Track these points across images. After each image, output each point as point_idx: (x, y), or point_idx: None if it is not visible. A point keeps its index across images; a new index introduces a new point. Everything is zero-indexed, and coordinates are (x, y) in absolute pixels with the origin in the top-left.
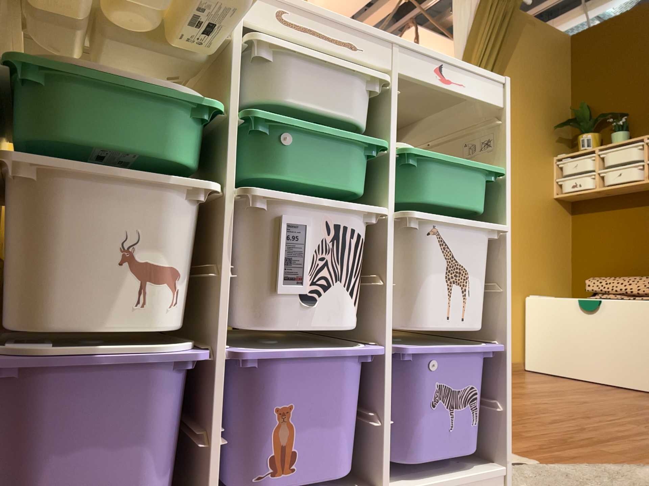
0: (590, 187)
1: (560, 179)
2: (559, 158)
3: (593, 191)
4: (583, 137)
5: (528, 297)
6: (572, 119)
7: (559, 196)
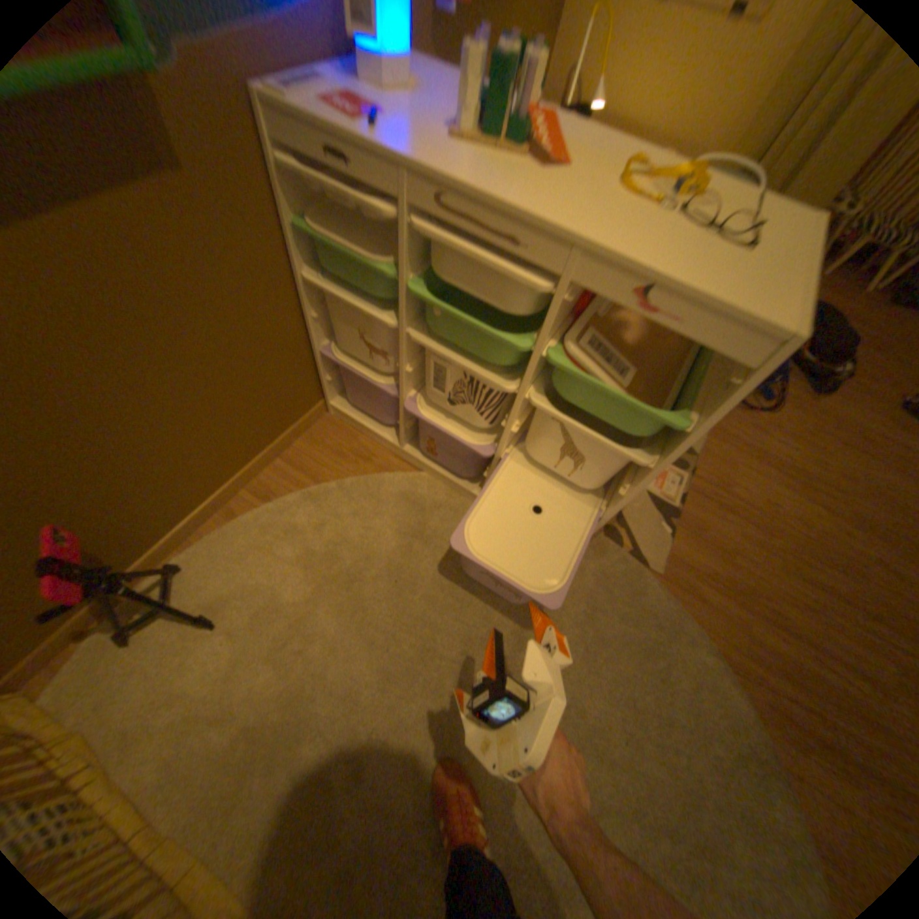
0: None
1: None
2: None
3: None
4: None
5: None
6: None
7: None
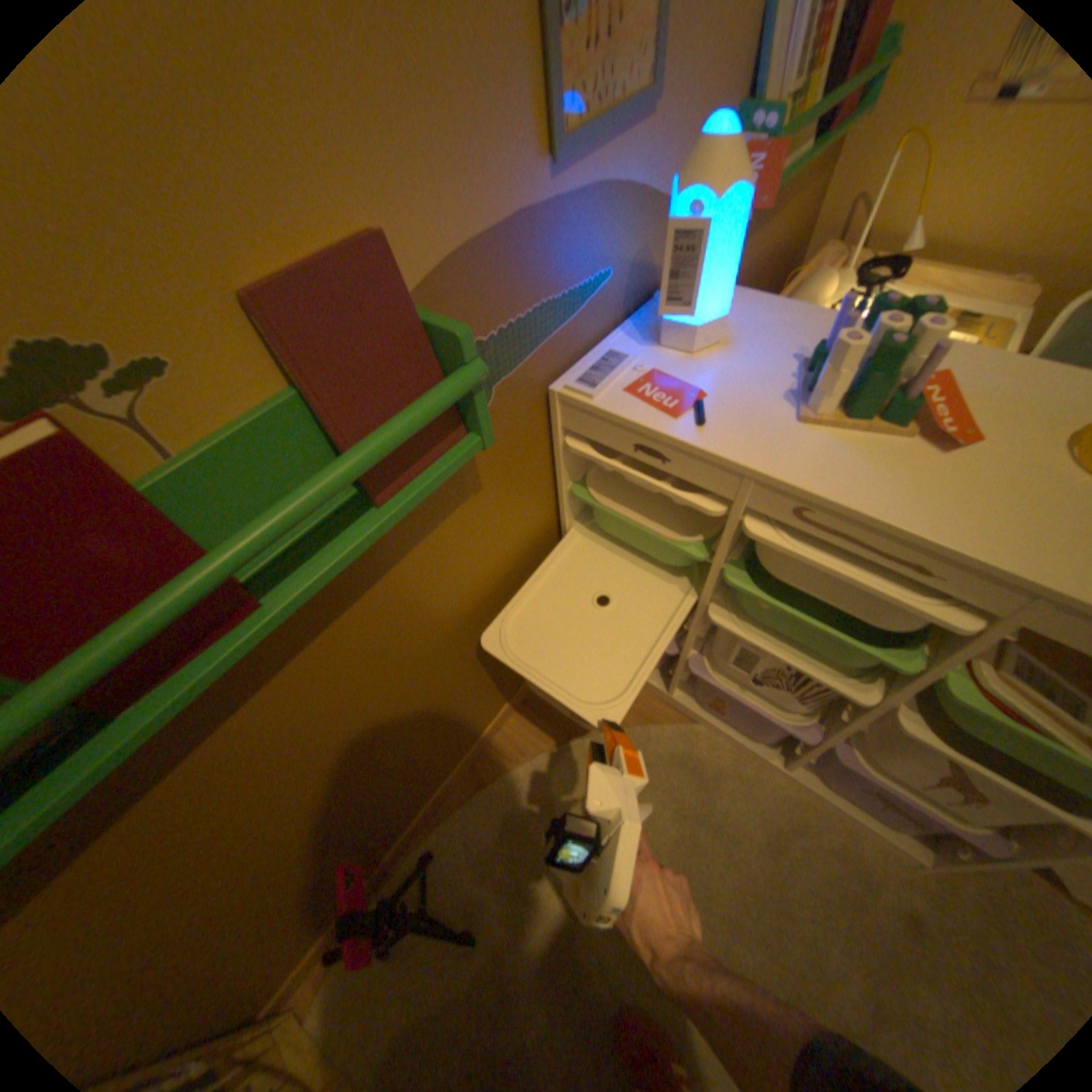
0: None
1: None
2: None
3: None
4: None
5: None
6: None
7: None
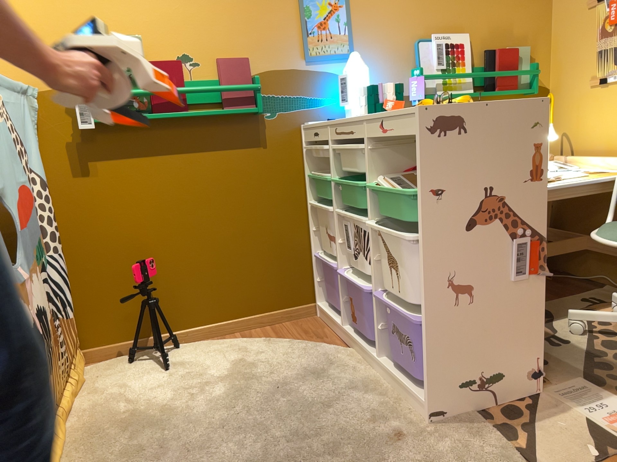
0: None
1: None
2: None
3: None
4: None
5: None
6: None
7: None
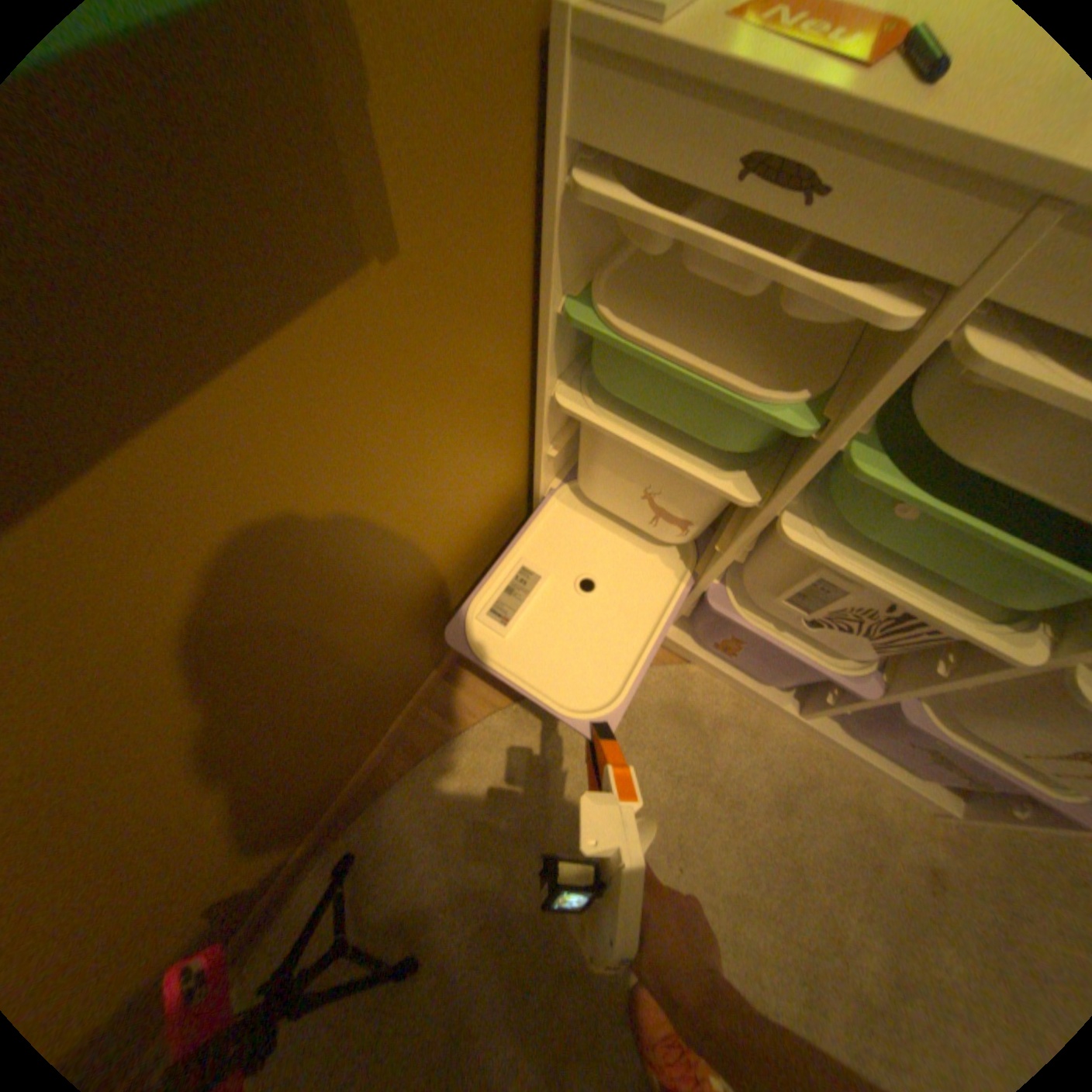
0: None
1: None
2: None
3: None
4: None
5: None
6: None
7: None
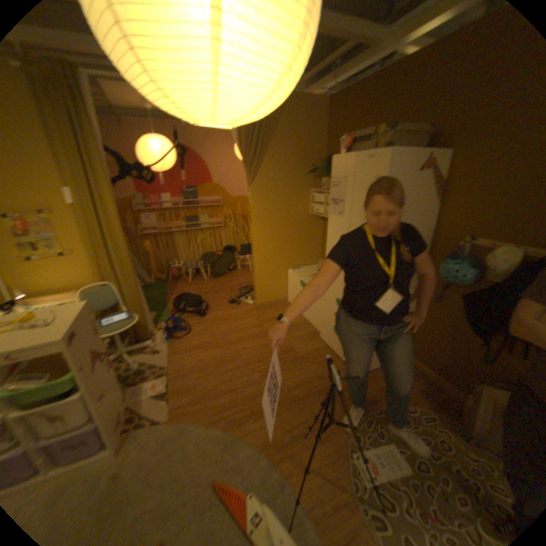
0: (323, 214)
1: (313, 204)
2: (314, 191)
3: (323, 217)
4: (325, 179)
5: (288, 272)
6: (322, 165)
7: (313, 214)
